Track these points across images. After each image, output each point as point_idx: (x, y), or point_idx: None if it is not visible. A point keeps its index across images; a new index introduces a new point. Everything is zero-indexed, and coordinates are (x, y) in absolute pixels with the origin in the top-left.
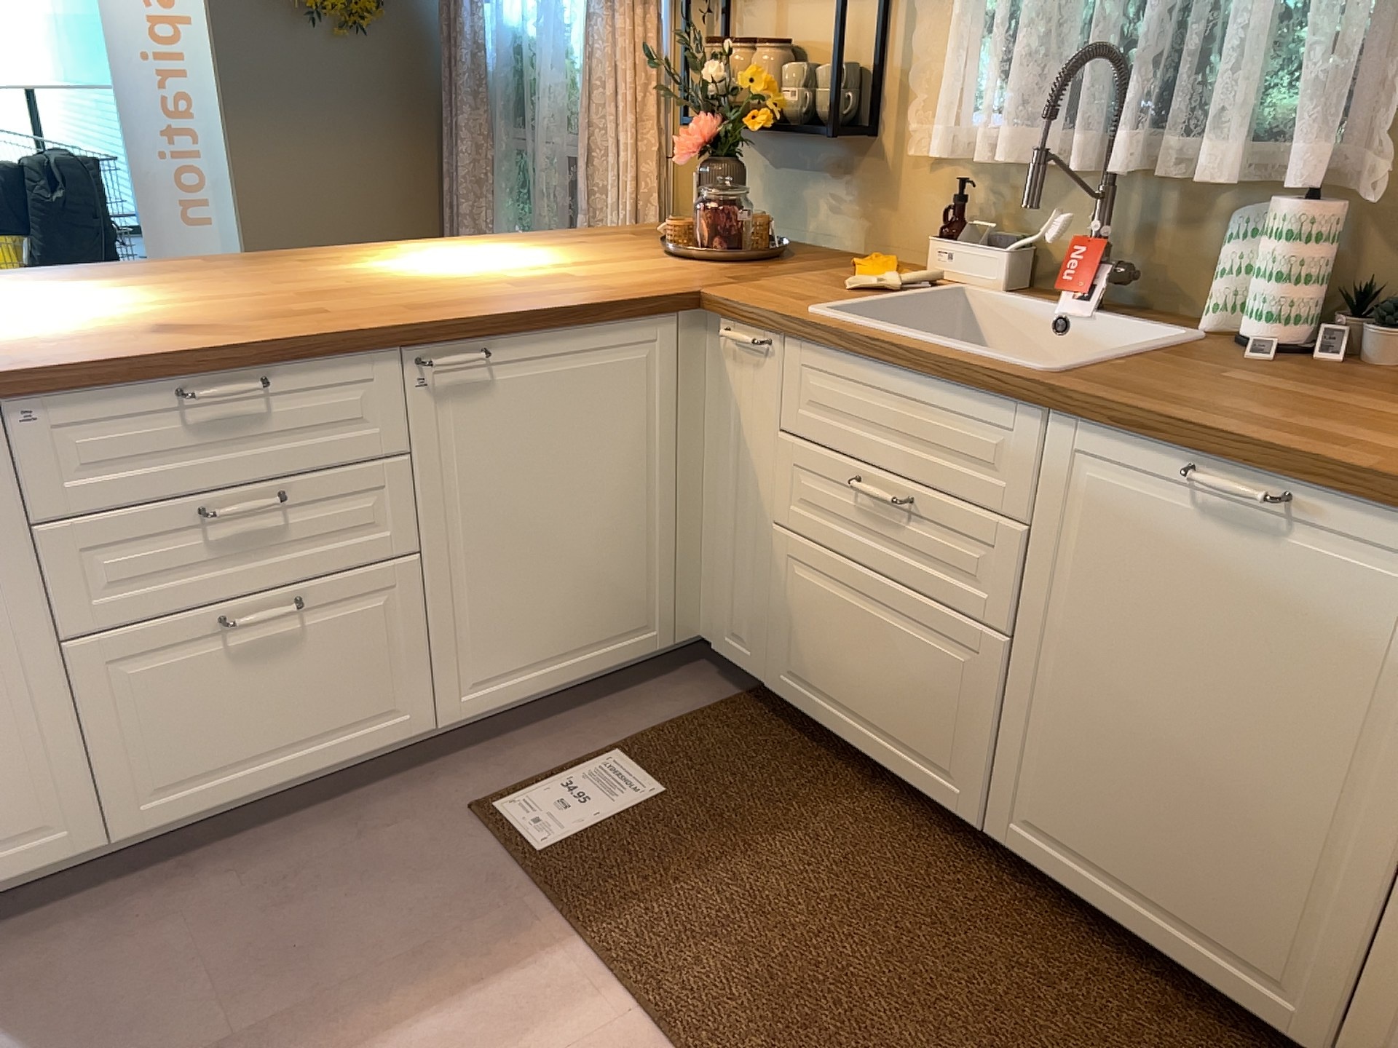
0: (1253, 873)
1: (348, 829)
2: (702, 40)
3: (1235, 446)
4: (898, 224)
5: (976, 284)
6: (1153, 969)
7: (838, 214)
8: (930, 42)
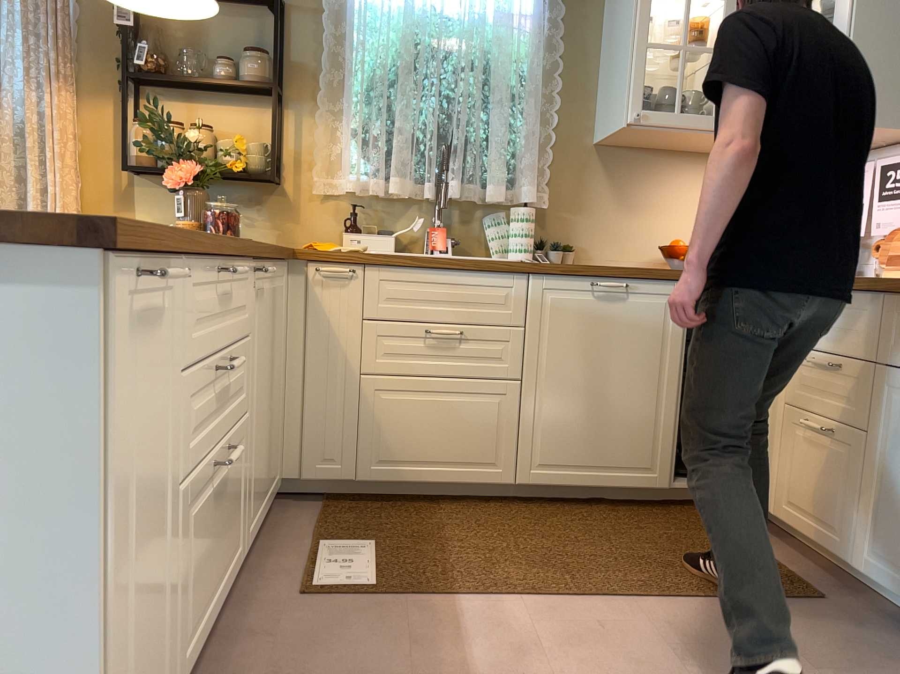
0: (636, 430)
1: (252, 643)
2: (163, 117)
3: (610, 269)
4: (303, 229)
5: (379, 251)
6: (594, 504)
7: (256, 226)
8: (322, 136)
